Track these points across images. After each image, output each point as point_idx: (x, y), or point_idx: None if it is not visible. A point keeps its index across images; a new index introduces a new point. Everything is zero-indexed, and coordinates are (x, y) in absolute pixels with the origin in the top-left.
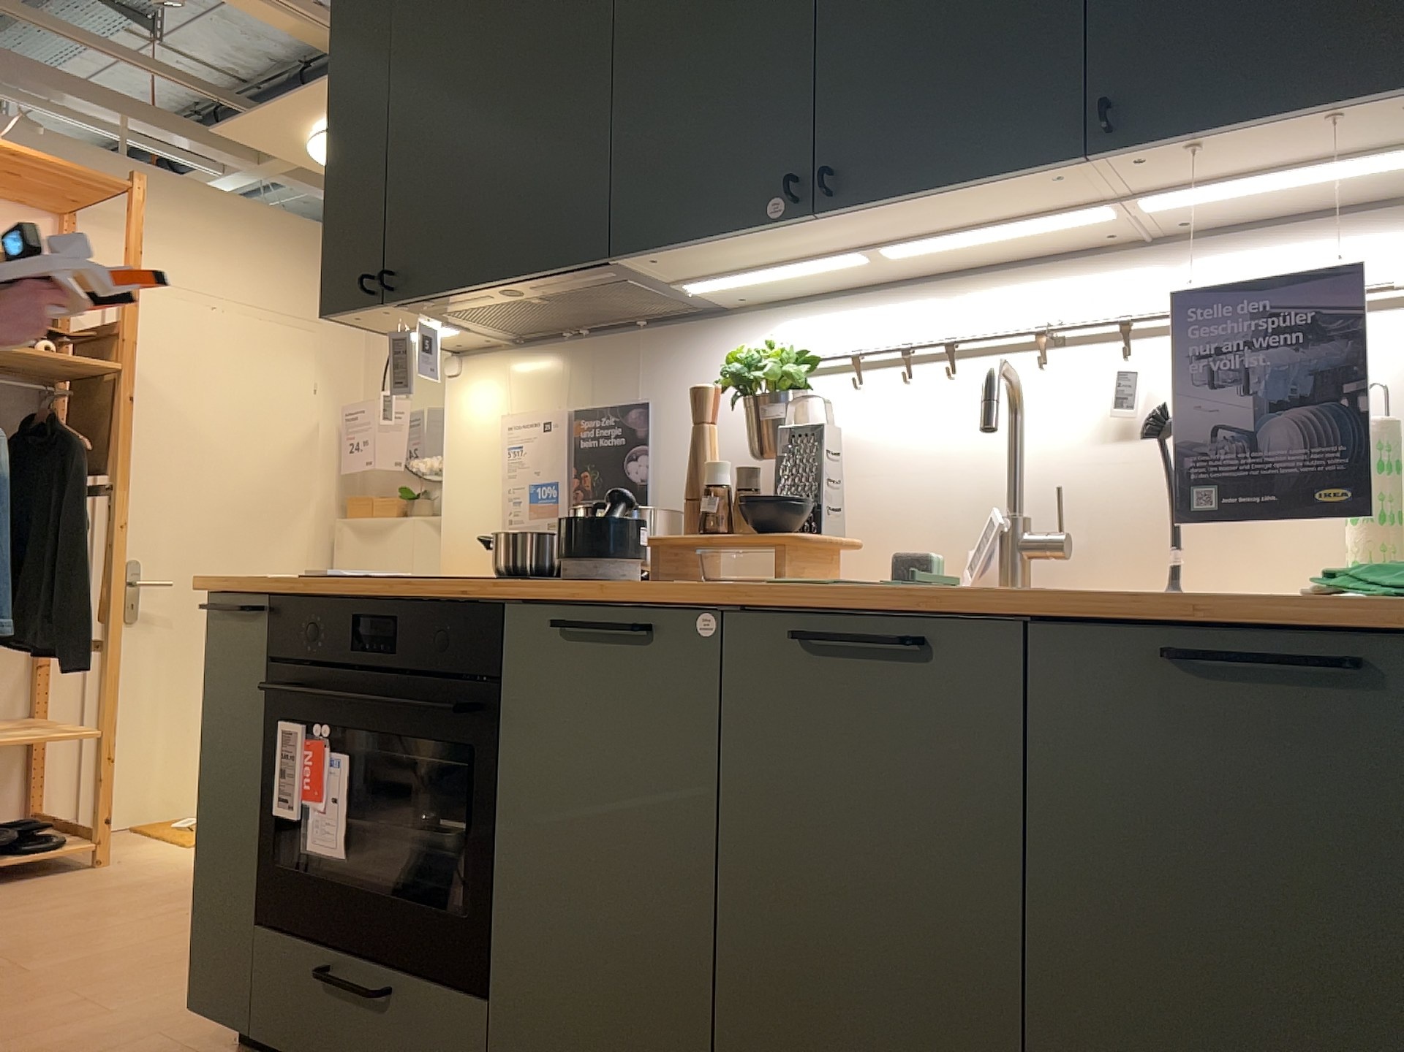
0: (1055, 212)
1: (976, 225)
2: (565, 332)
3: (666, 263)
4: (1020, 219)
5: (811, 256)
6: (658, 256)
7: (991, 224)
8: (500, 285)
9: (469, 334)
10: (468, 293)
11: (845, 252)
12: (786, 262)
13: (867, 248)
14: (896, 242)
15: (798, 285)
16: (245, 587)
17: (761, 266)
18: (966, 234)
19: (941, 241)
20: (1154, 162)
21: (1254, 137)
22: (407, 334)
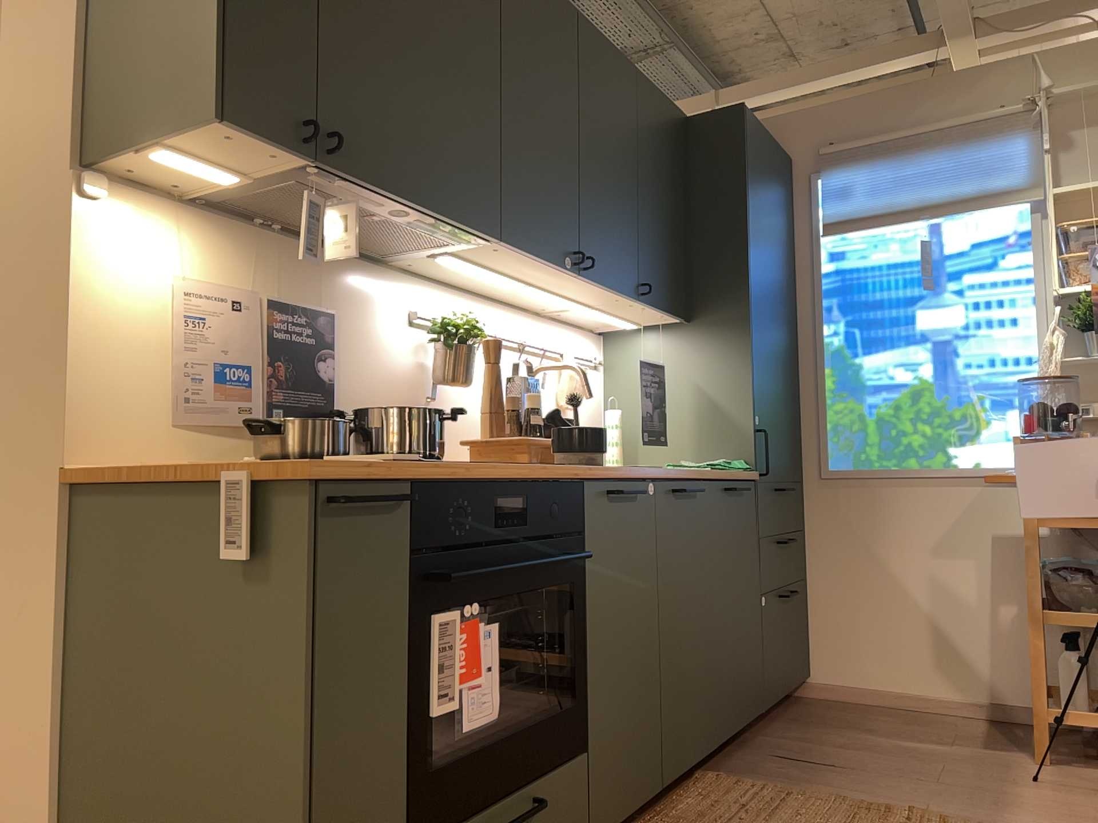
0: (582, 301)
1: (563, 294)
2: (263, 220)
3: (488, 250)
4: (574, 298)
5: (512, 276)
6: (502, 248)
7: (566, 296)
8: (418, 209)
9: (210, 183)
10: (386, 198)
11: (523, 280)
12: (502, 272)
13: (531, 283)
14: (540, 286)
15: (443, 271)
16: (390, 473)
17: (492, 268)
18: (557, 295)
19: (548, 293)
20: (631, 305)
21: (651, 310)
22: (320, 200)
